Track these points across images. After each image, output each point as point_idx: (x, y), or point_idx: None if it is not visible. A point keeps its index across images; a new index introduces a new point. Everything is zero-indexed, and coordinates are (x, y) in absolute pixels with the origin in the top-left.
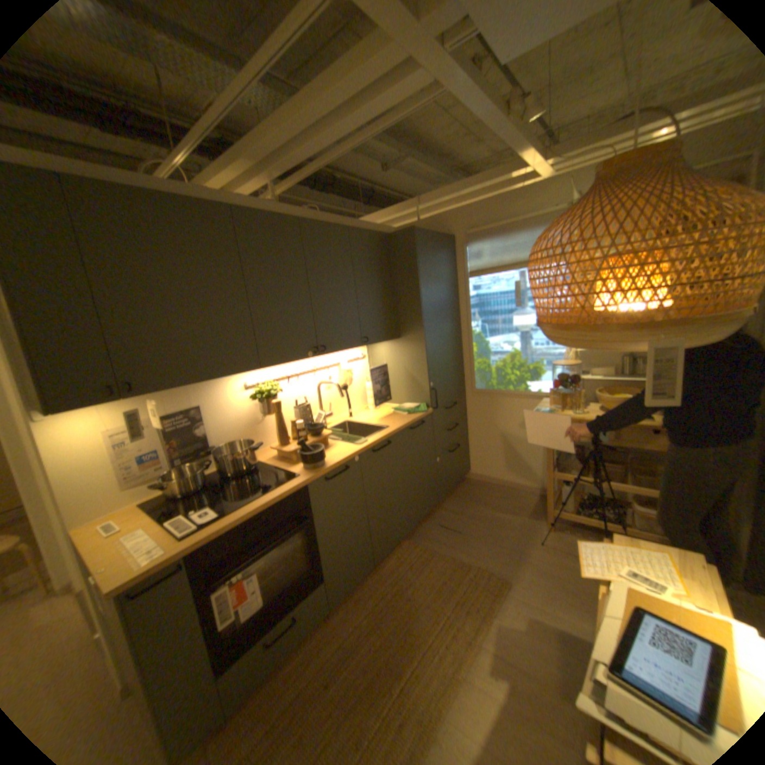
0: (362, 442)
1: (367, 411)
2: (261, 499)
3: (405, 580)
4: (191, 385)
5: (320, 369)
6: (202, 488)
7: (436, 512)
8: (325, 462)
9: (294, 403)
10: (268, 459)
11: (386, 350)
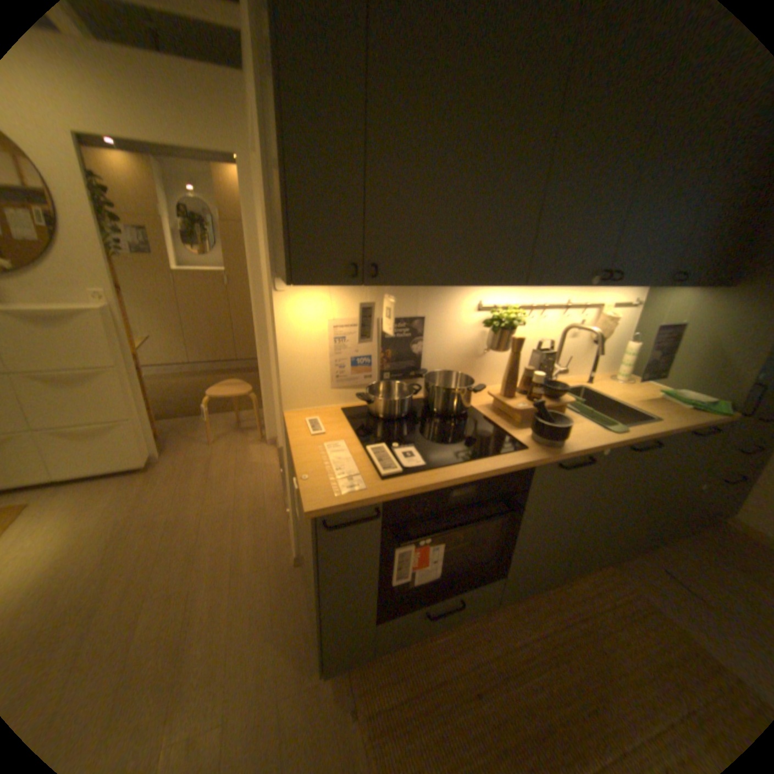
0: (622, 430)
1: (615, 382)
2: (479, 463)
3: (603, 621)
4: (439, 285)
5: (575, 305)
6: (405, 413)
7: (663, 548)
8: (565, 442)
9: (535, 344)
10: (480, 404)
11: (688, 300)
